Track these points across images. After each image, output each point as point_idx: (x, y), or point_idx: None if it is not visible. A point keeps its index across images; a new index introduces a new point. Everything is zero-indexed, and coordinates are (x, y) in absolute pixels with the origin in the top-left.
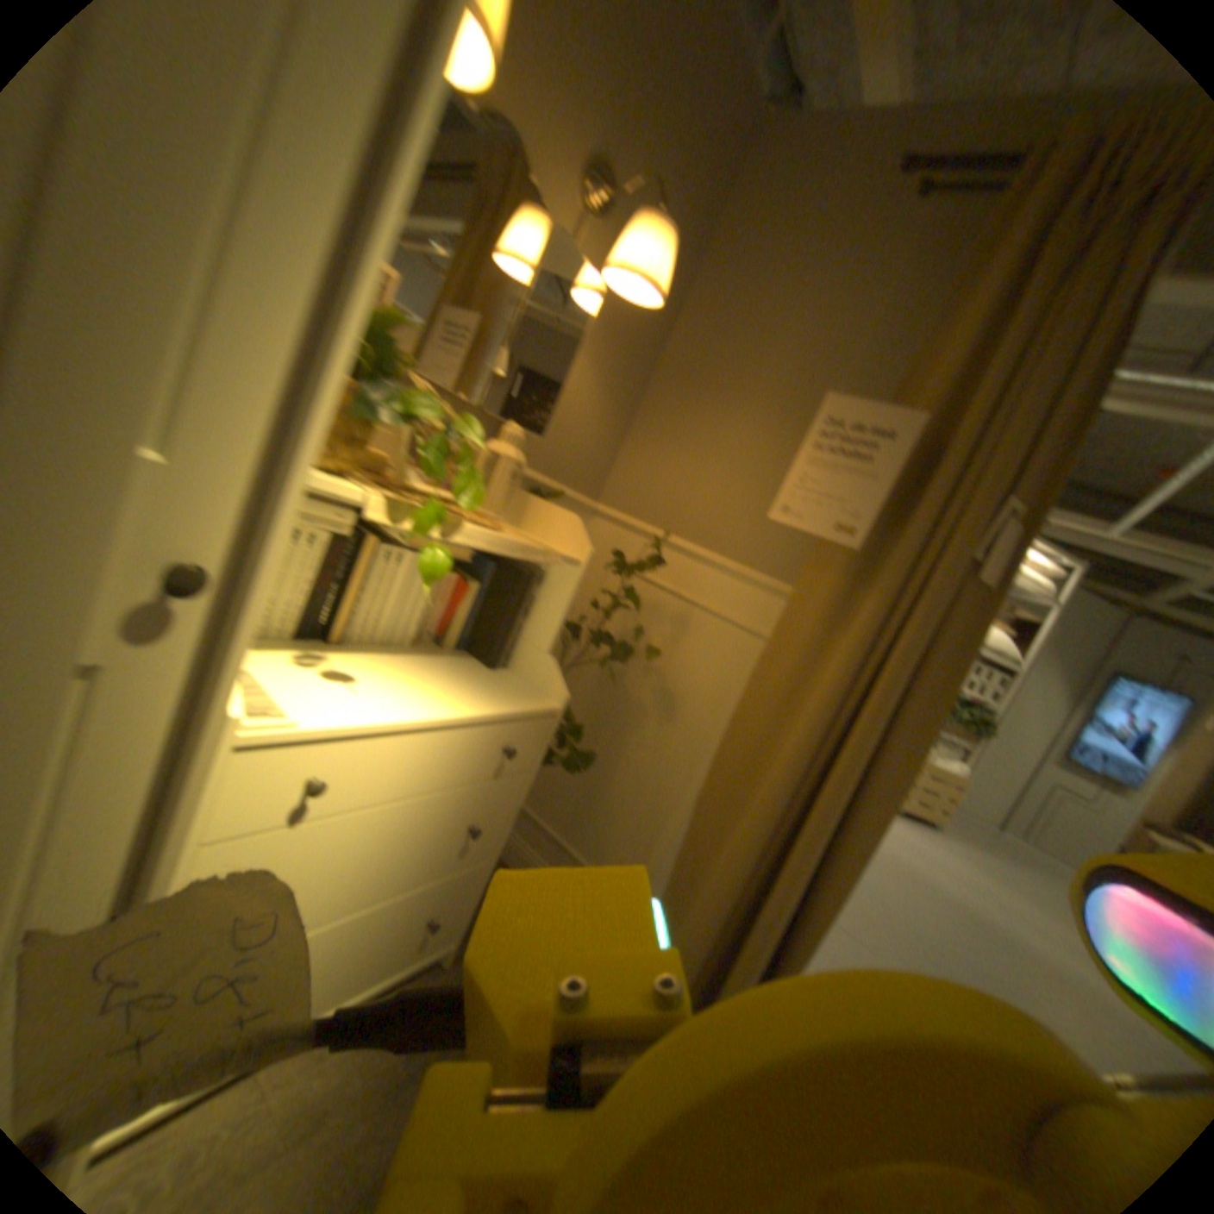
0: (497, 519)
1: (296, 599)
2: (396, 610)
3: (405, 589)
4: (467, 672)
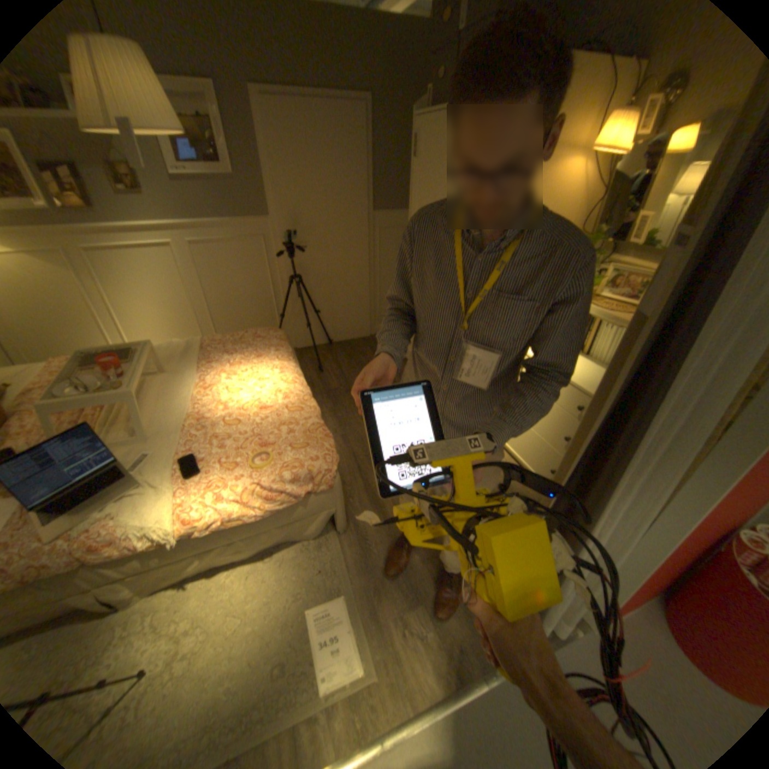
0: None
1: None
2: (609, 350)
3: (613, 341)
4: None
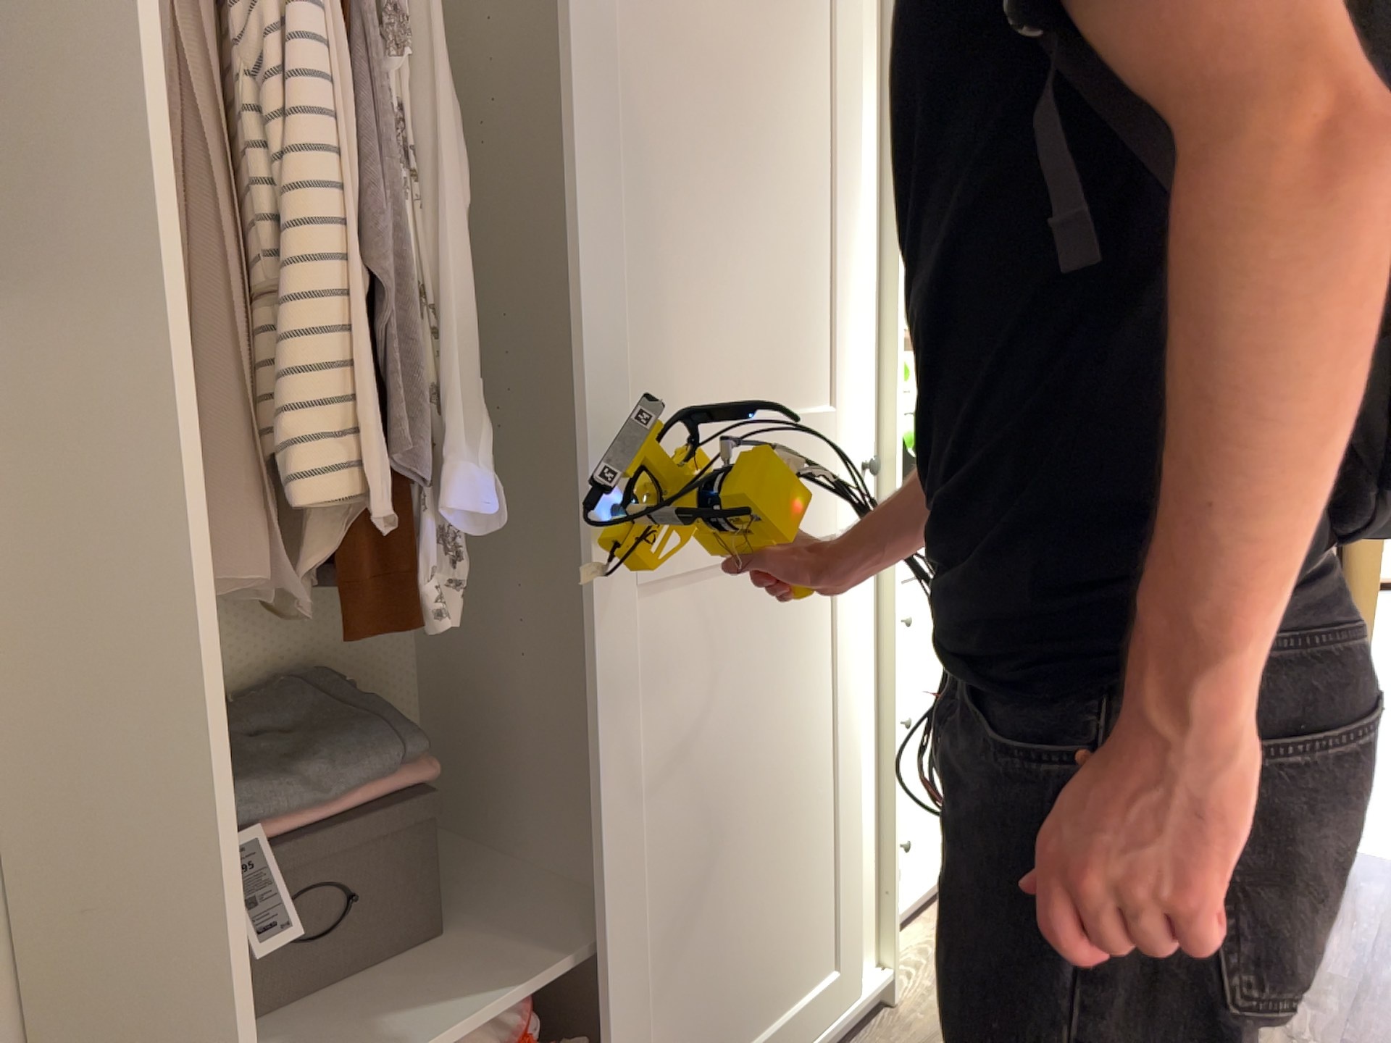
0: None
1: None
2: None
3: None
4: None
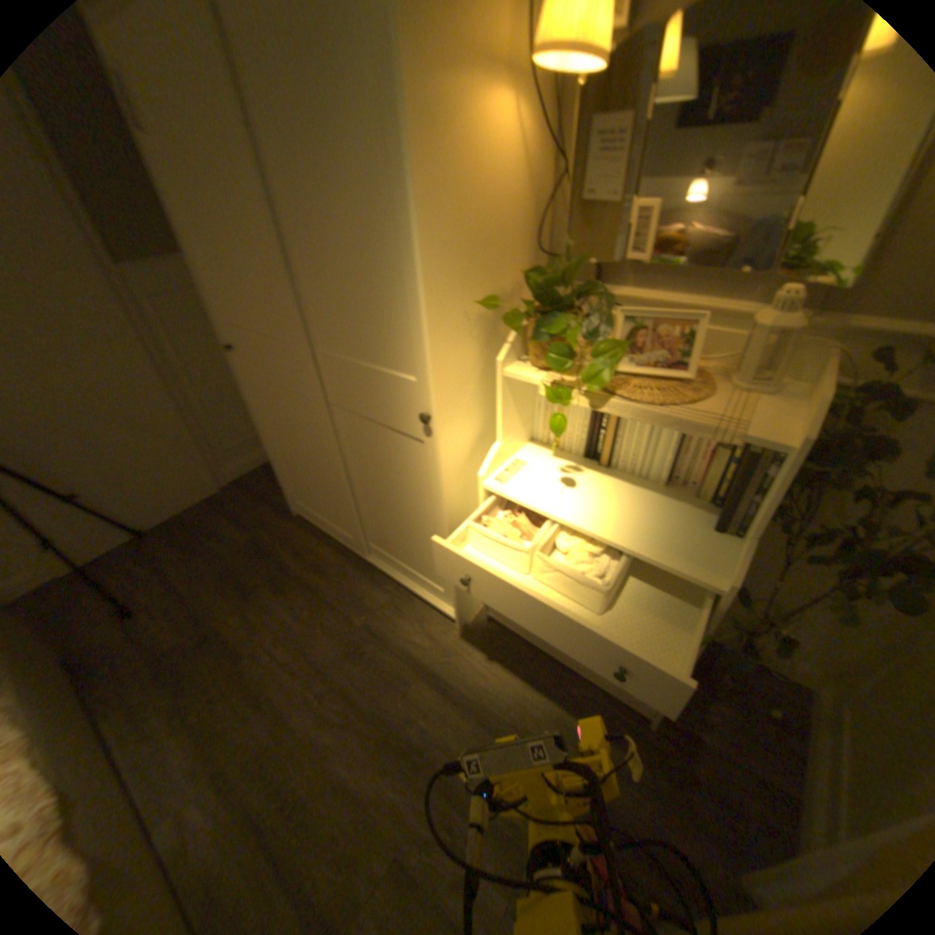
0: (743, 390)
1: (579, 434)
2: (646, 455)
3: (649, 441)
4: (676, 519)
